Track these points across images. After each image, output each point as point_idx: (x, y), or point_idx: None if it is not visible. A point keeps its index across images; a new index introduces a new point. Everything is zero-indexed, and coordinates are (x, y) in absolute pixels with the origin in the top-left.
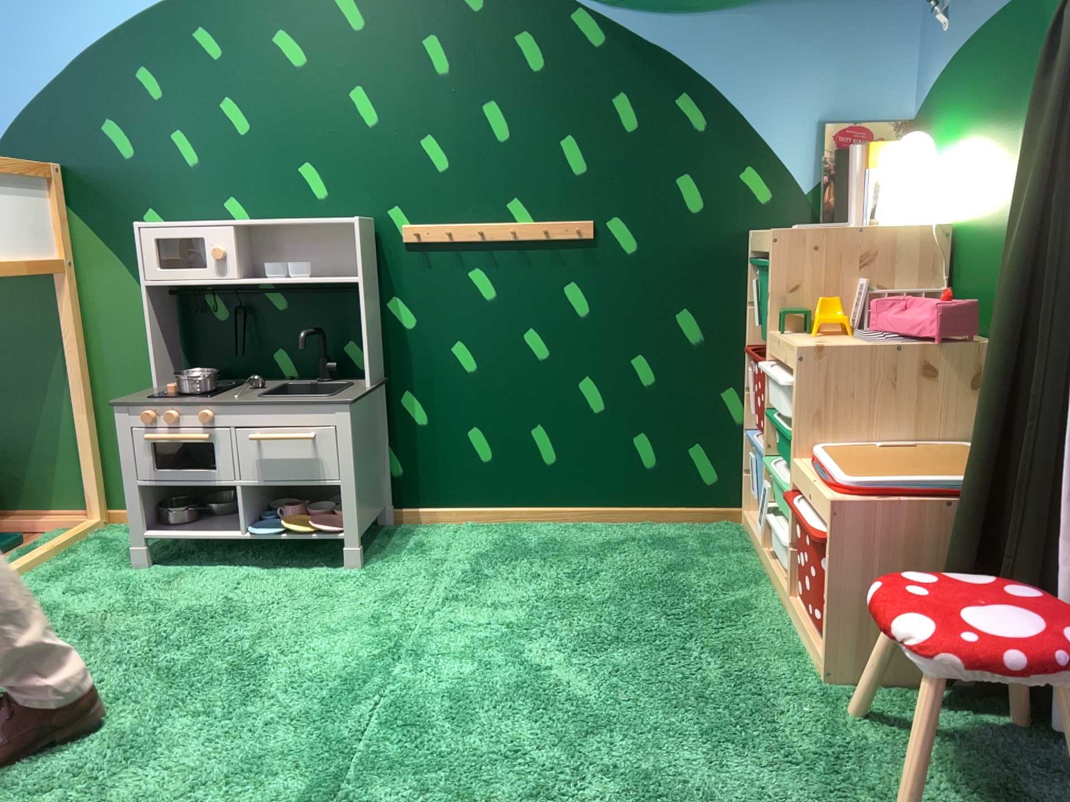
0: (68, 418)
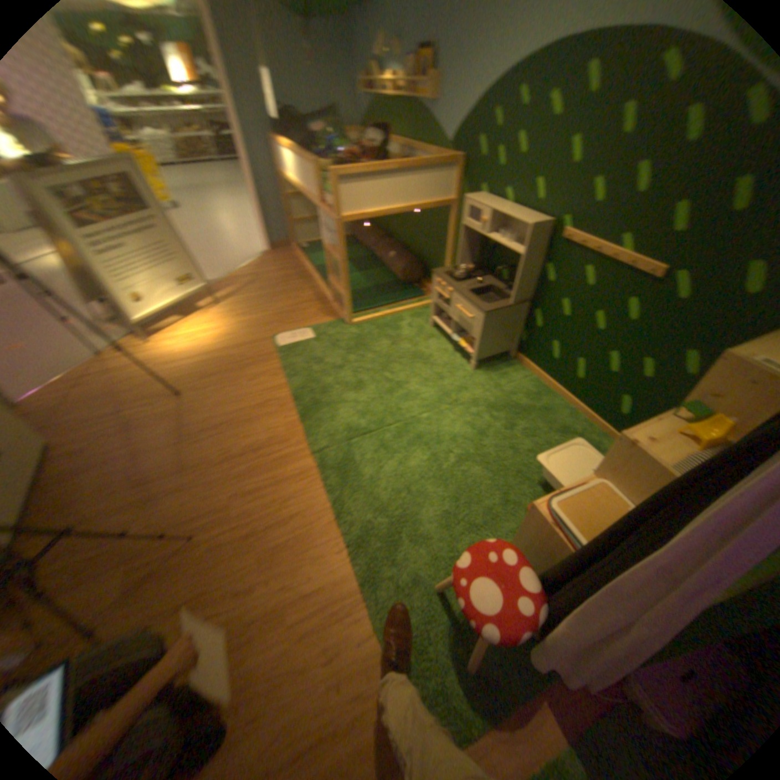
0: (447, 260)
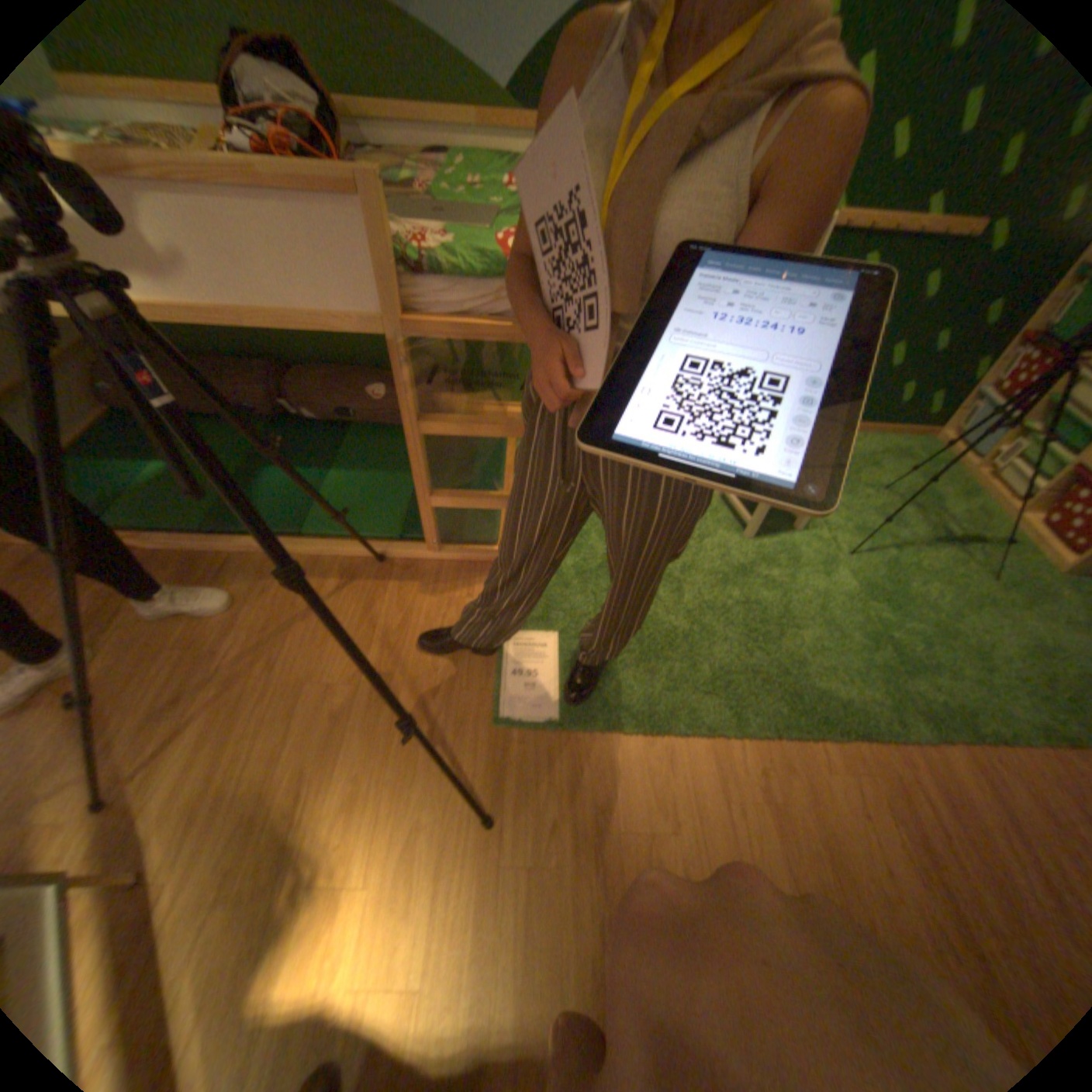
0: None
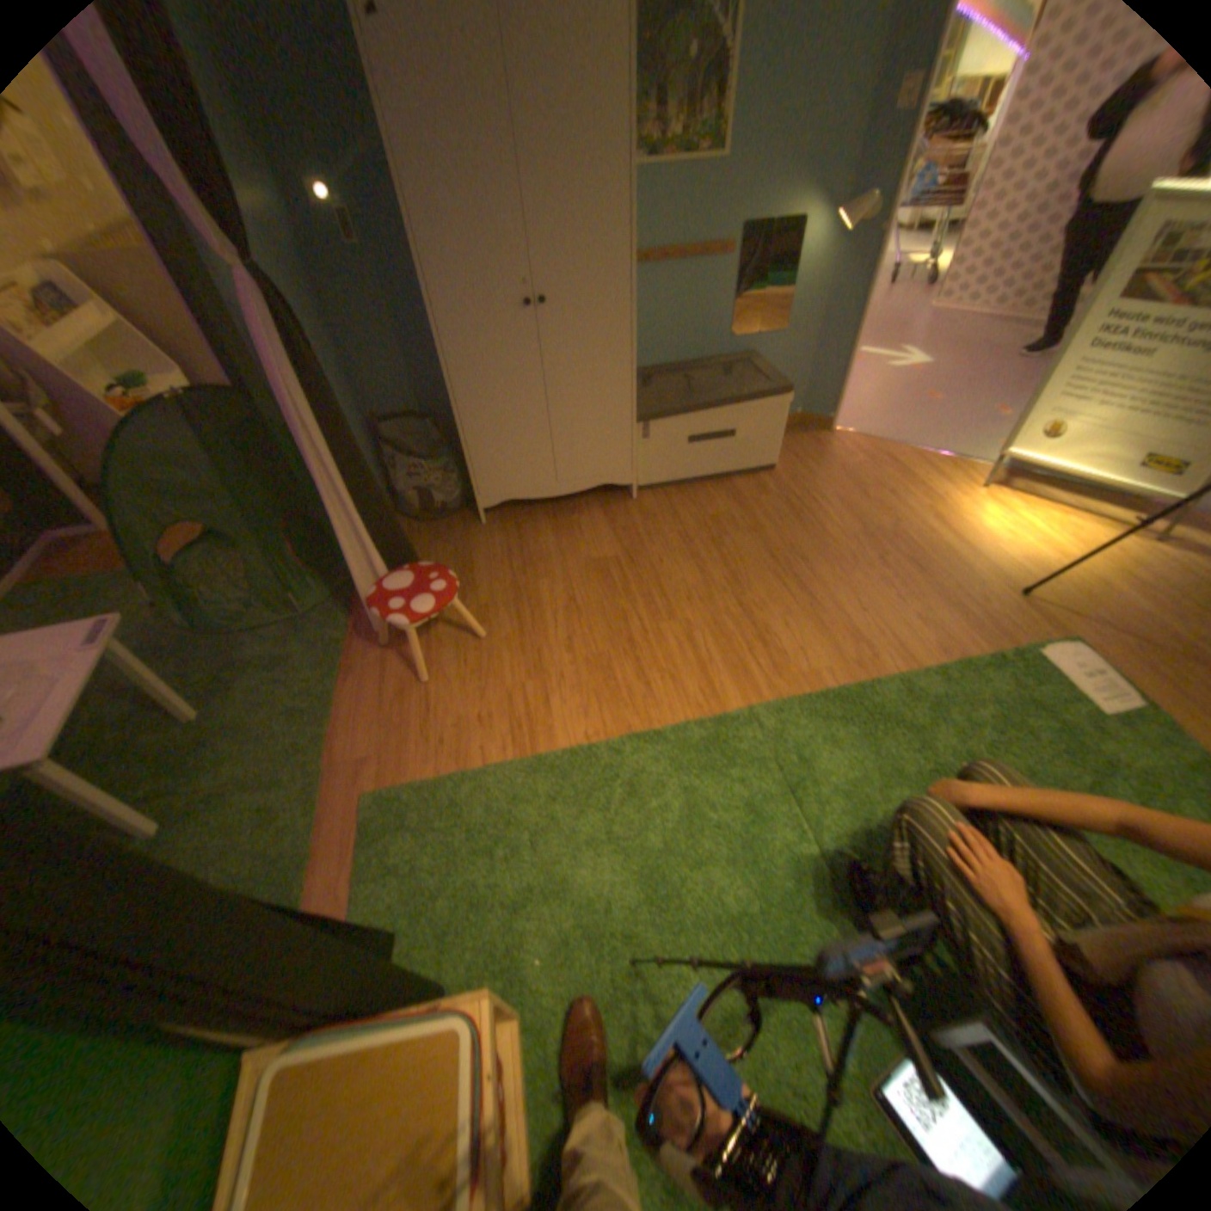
0: None
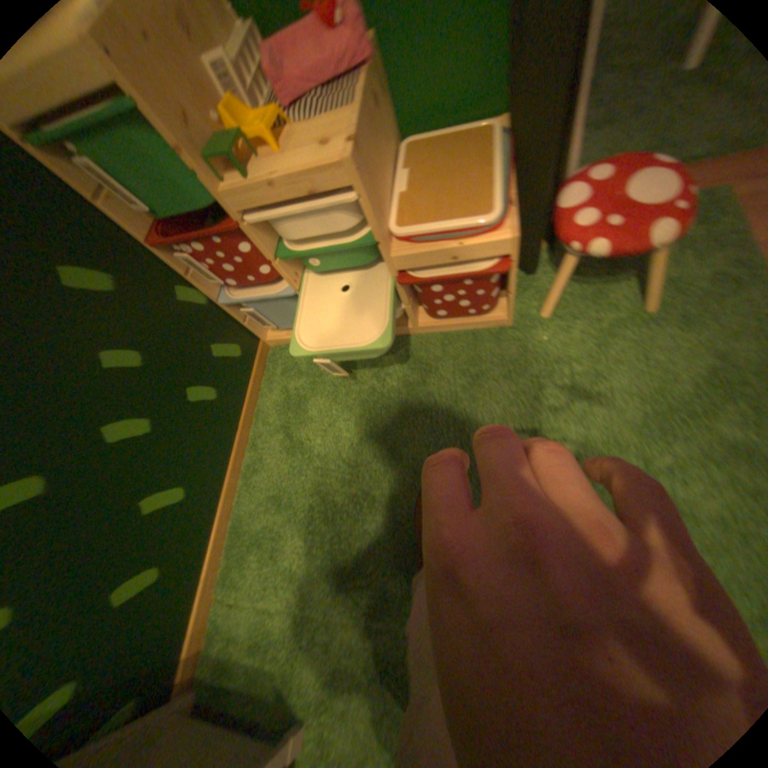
0: None
